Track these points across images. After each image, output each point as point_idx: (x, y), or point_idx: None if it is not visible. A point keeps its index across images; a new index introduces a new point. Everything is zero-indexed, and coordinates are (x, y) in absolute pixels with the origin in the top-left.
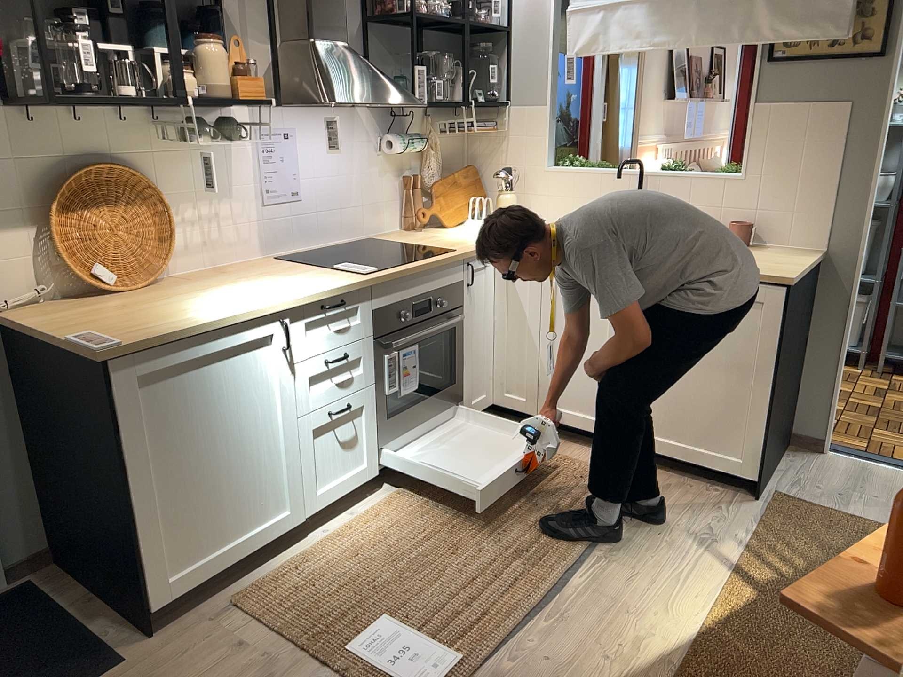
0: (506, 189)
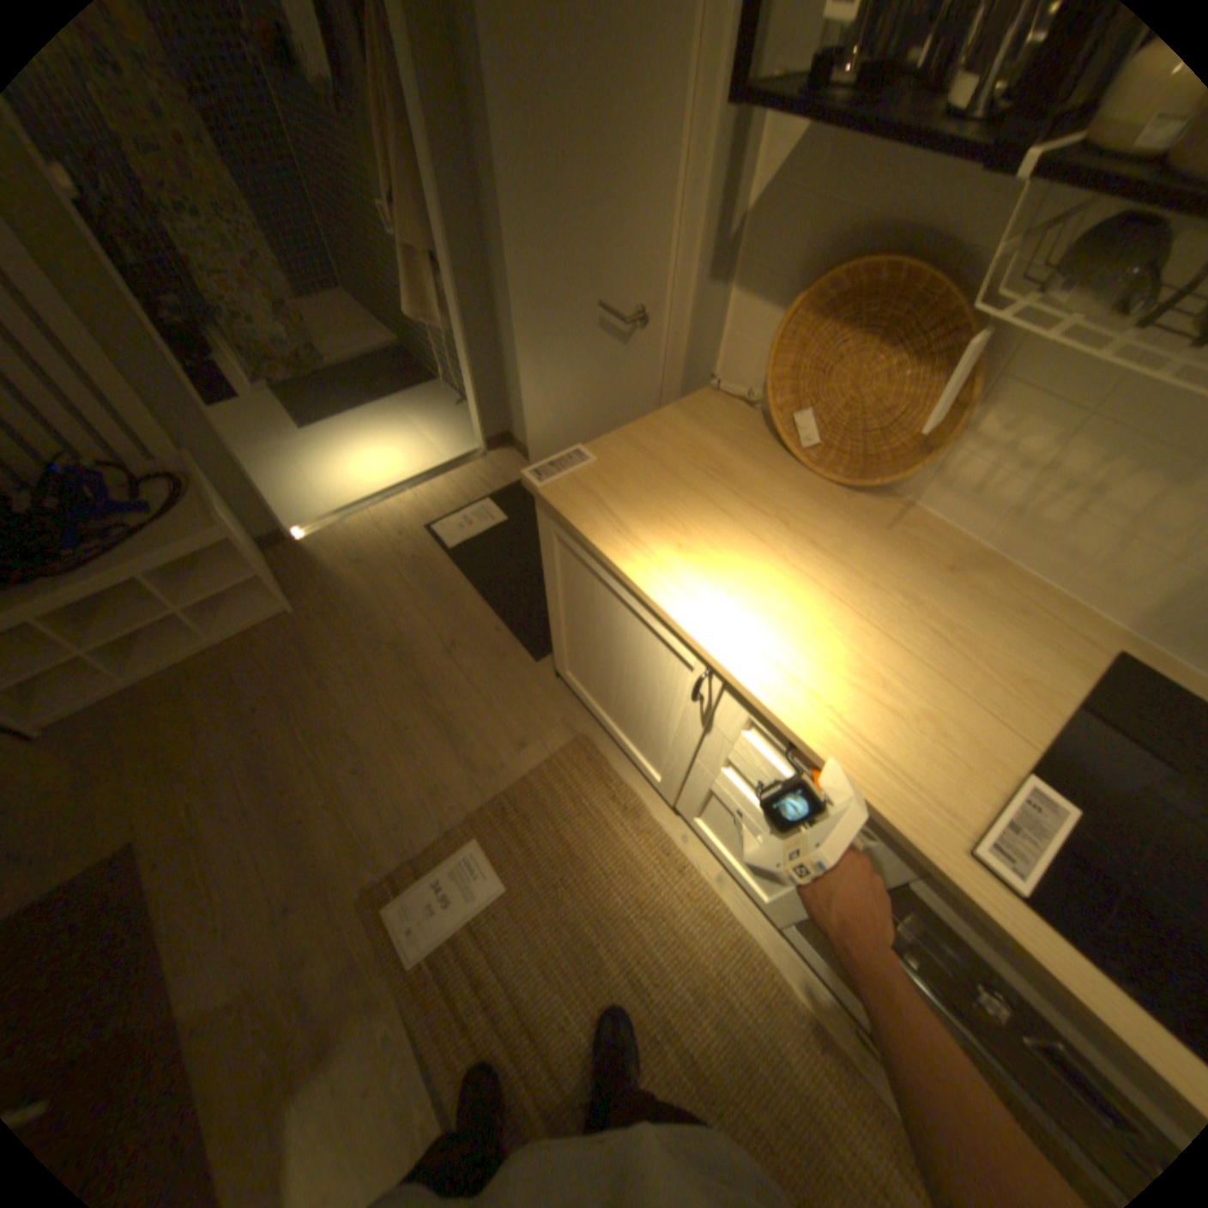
0: None
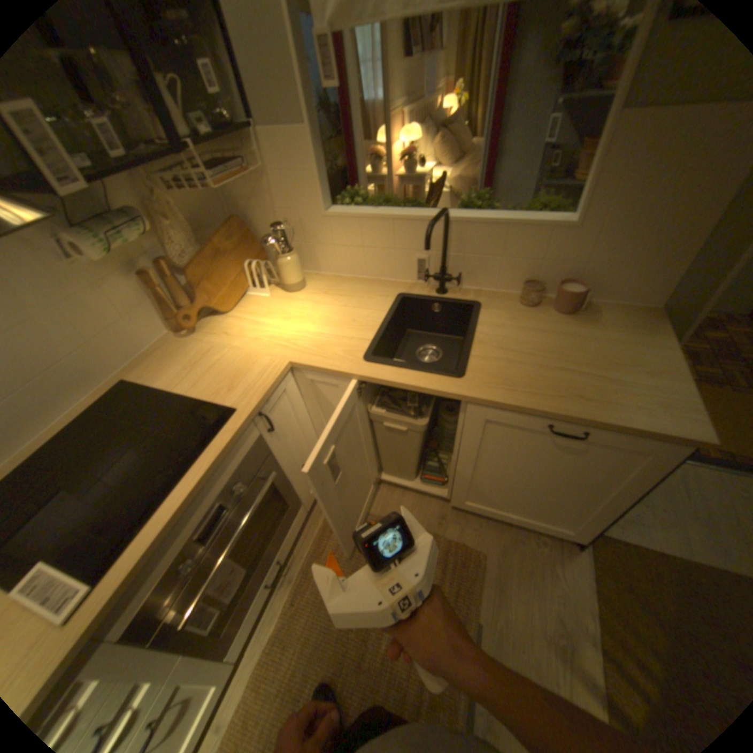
0: (282, 243)
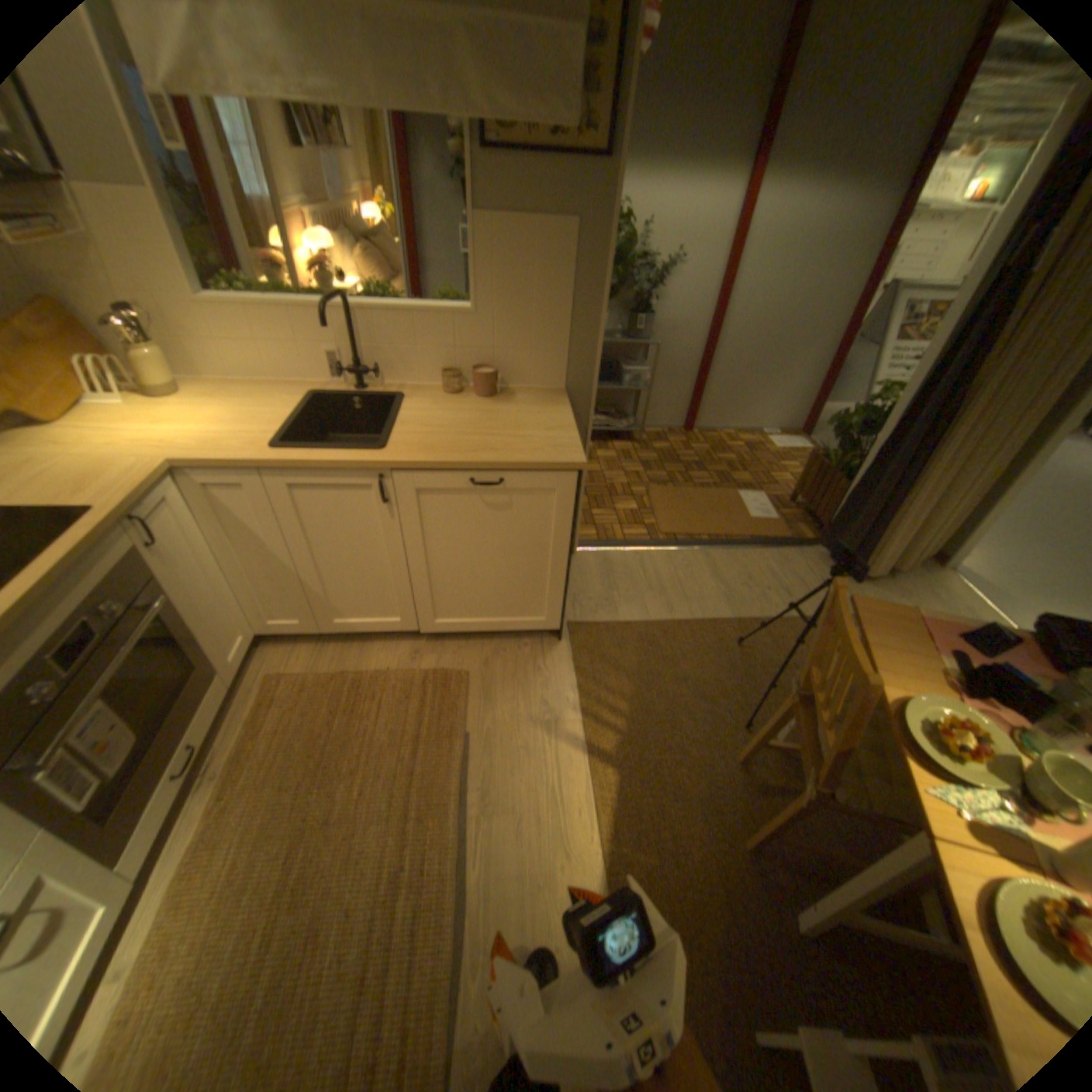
0: (135, 337)
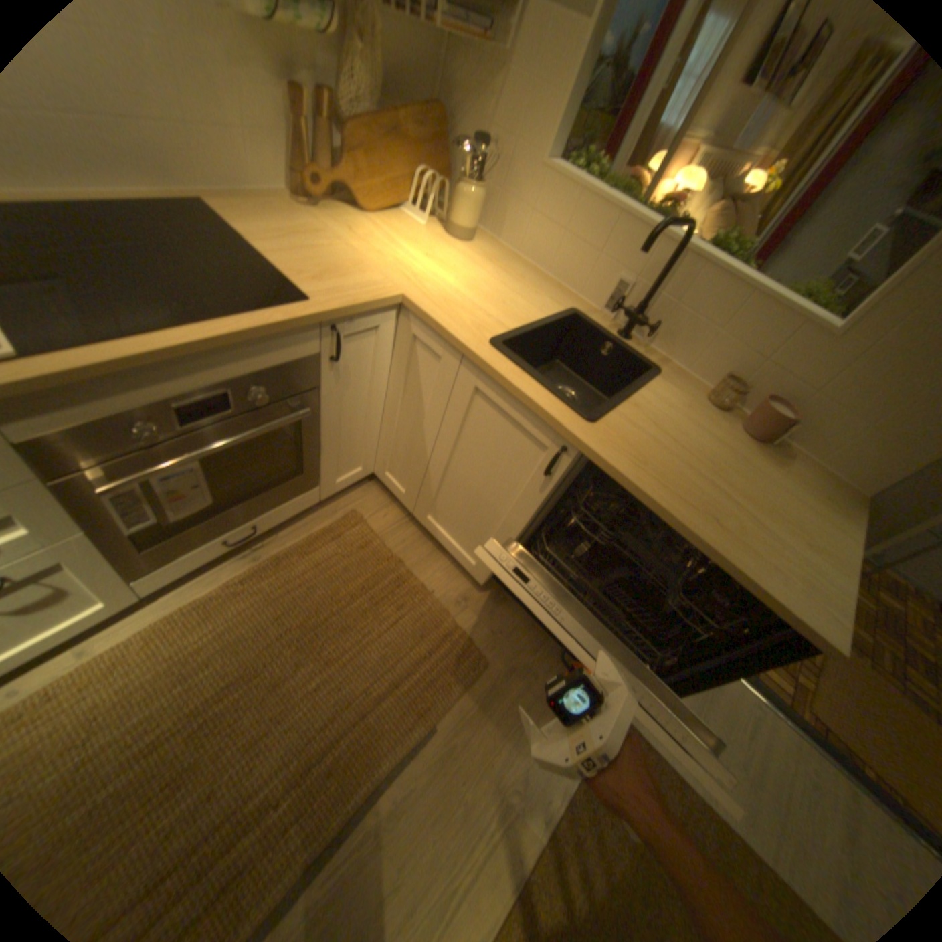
0: (476, 172)
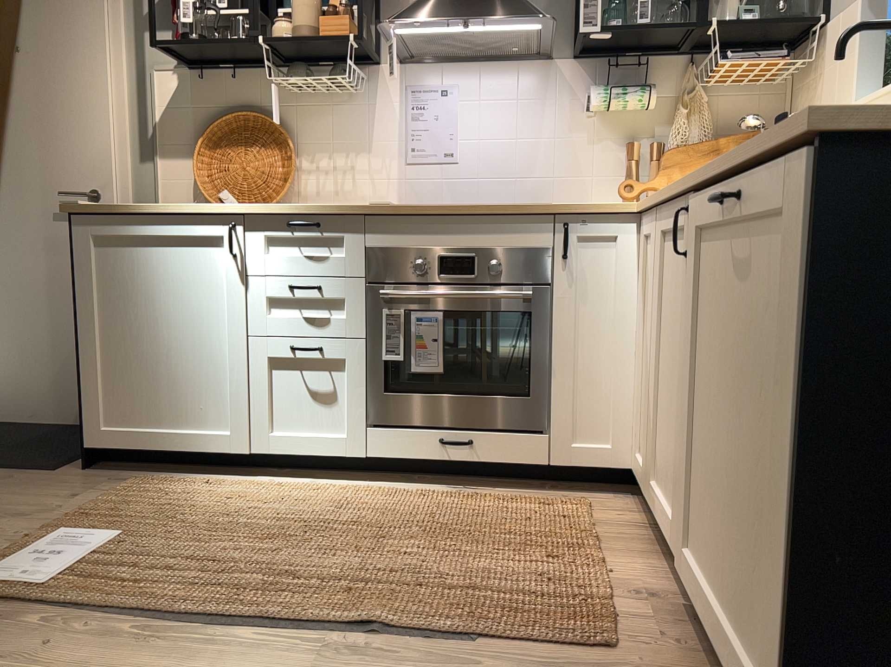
0: None
